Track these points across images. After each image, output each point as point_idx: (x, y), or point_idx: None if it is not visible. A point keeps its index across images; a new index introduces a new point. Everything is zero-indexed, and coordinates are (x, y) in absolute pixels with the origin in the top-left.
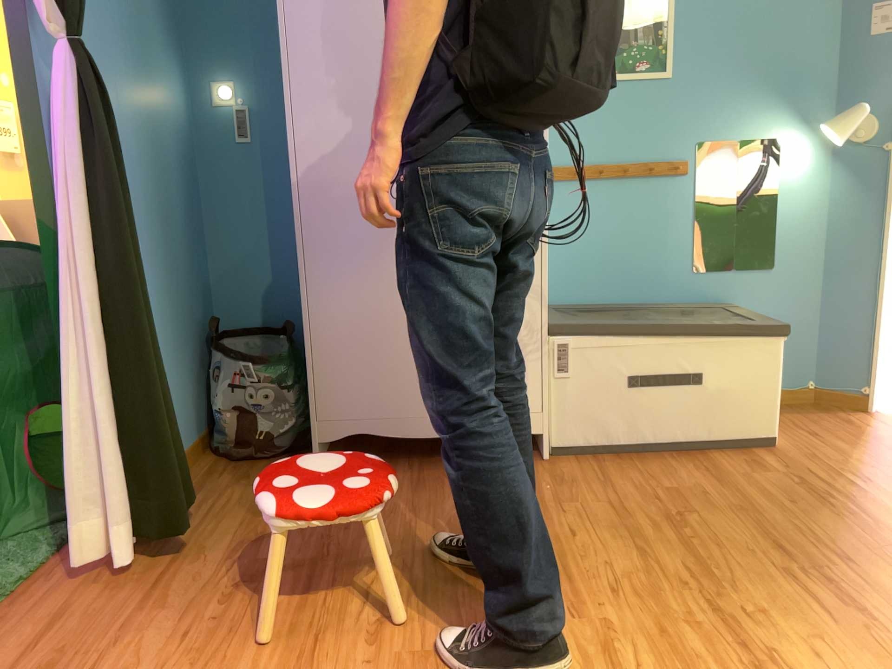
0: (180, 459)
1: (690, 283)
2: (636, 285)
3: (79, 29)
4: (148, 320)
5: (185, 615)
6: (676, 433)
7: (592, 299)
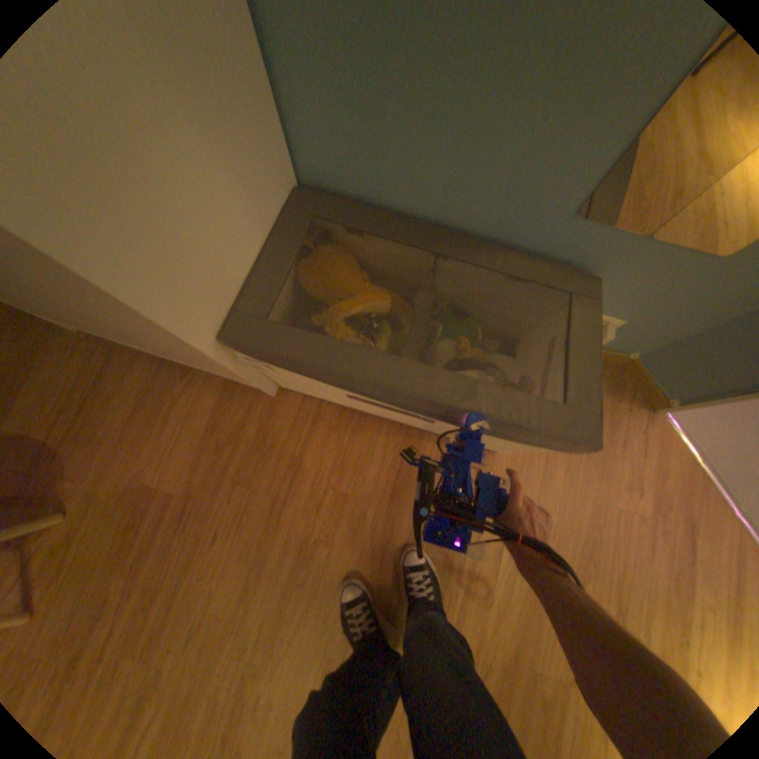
0: None
1: (564, 228)
2: (472, 203)
3: None
4: None
5: None
6: (404, 420)
7: (396, 200)
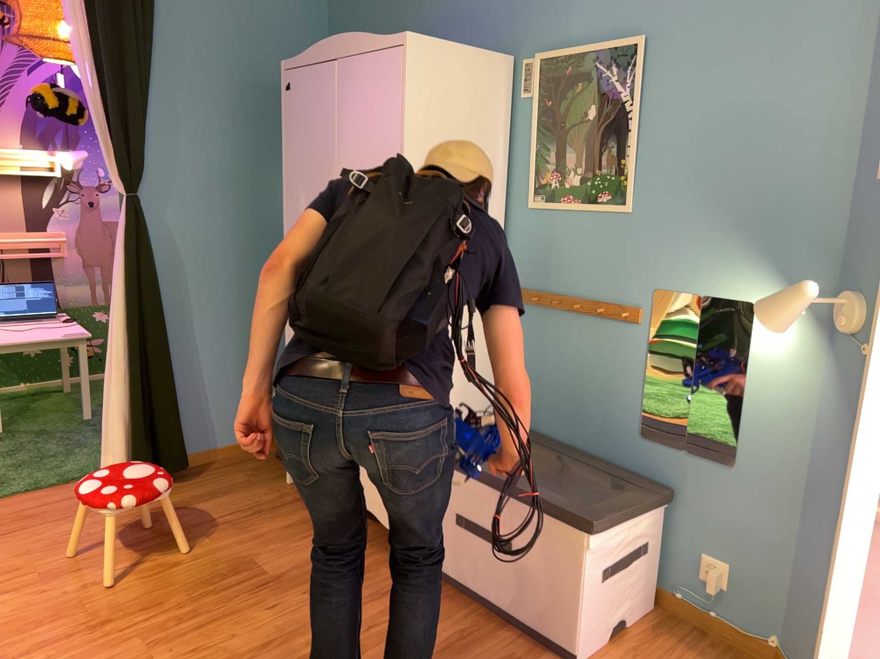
0: (174, 441)
1: (636, 448)
2: (584, 430)
3: (135, 186)
4: (163, 353)
5: (88, 526)
6: (493, 593)
7: (544, 429)
